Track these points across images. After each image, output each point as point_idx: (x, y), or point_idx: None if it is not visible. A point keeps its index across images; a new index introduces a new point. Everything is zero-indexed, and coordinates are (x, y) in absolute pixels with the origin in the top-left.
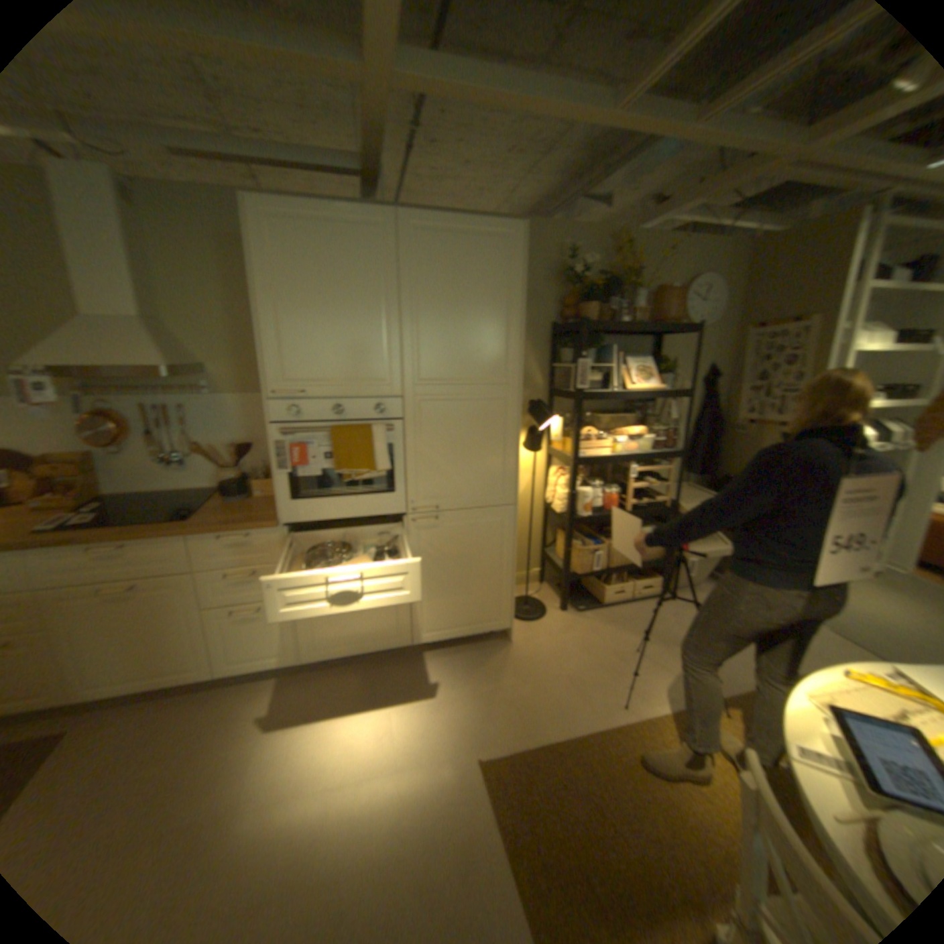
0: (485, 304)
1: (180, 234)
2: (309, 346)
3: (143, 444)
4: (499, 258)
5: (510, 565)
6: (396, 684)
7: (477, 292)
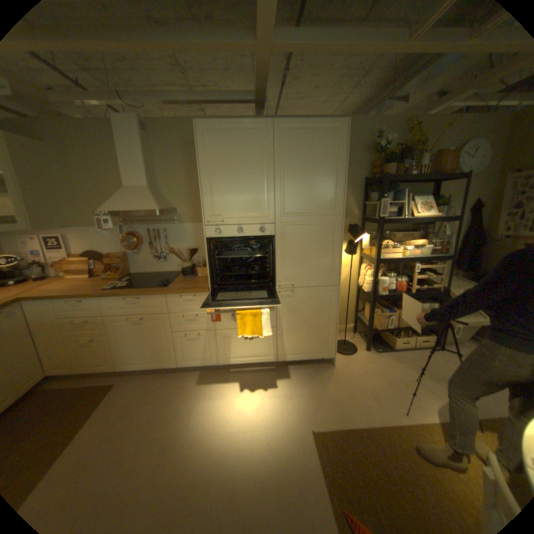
0: (324, 168)
1: (167, 143)
2: (226, 197)
3: (149, 248)
4: (332, 141)
5: (335, 321)
6: (268, 382)
7: (319, 162)
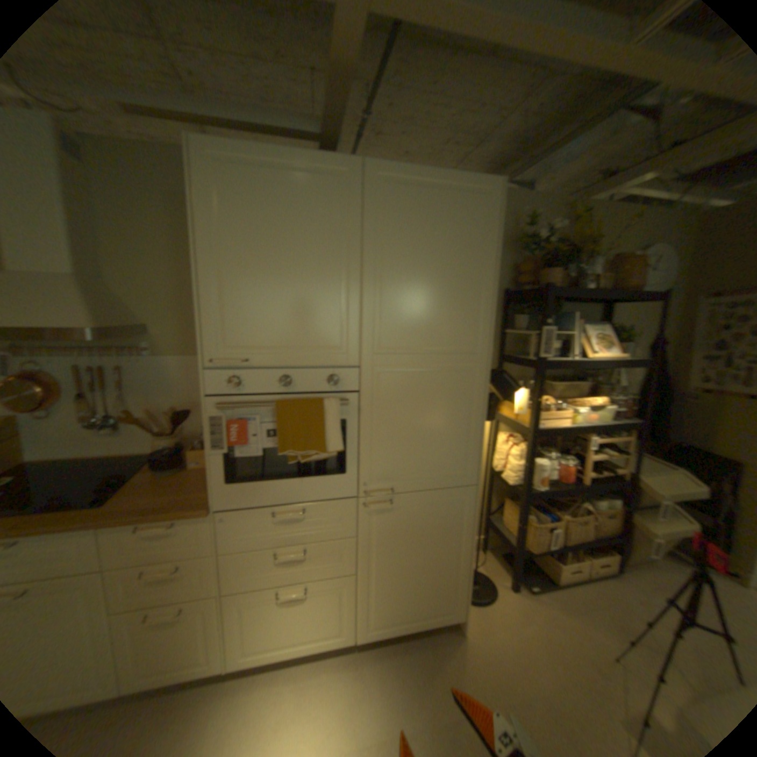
0: (460, 264)
1: (136, 191)
2: (261, 307)
3: (81, 406)
4: (477, 215)
5: (471, 552)
6: (341, 703)
7: (452, 251)
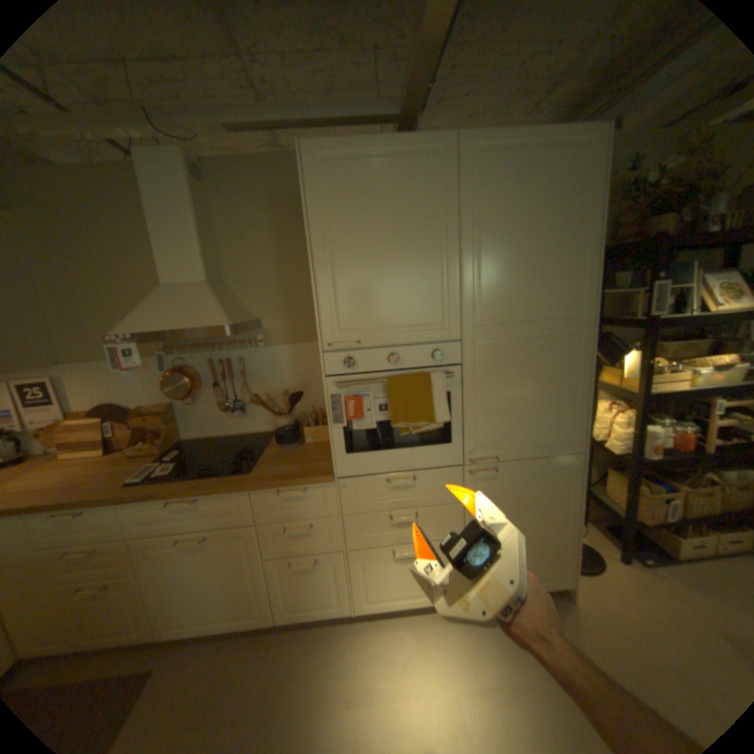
0: (561, 225)
1: (242, 201)
2: (367, 292)
3: (215, 394)
4: (578, 170)
5: (579, 520)
6: (458, 651)
7: (551, 213)
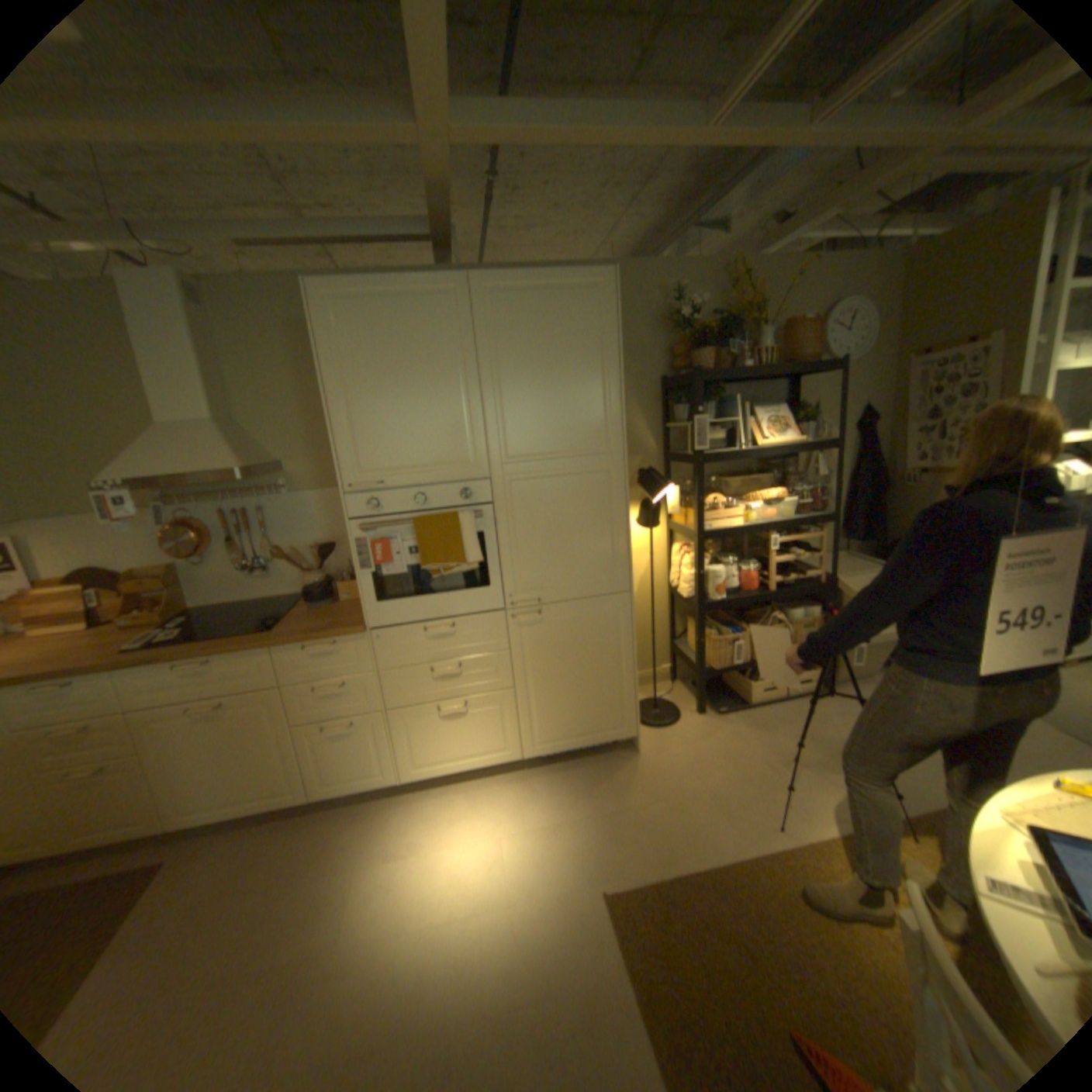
0: (577, 365)
1: (251, 326)
2: (386, 431)
3: (227, 551)
4: (588, 312)
5: (630, 662)
6: (508, 805)
7: (567, 352)
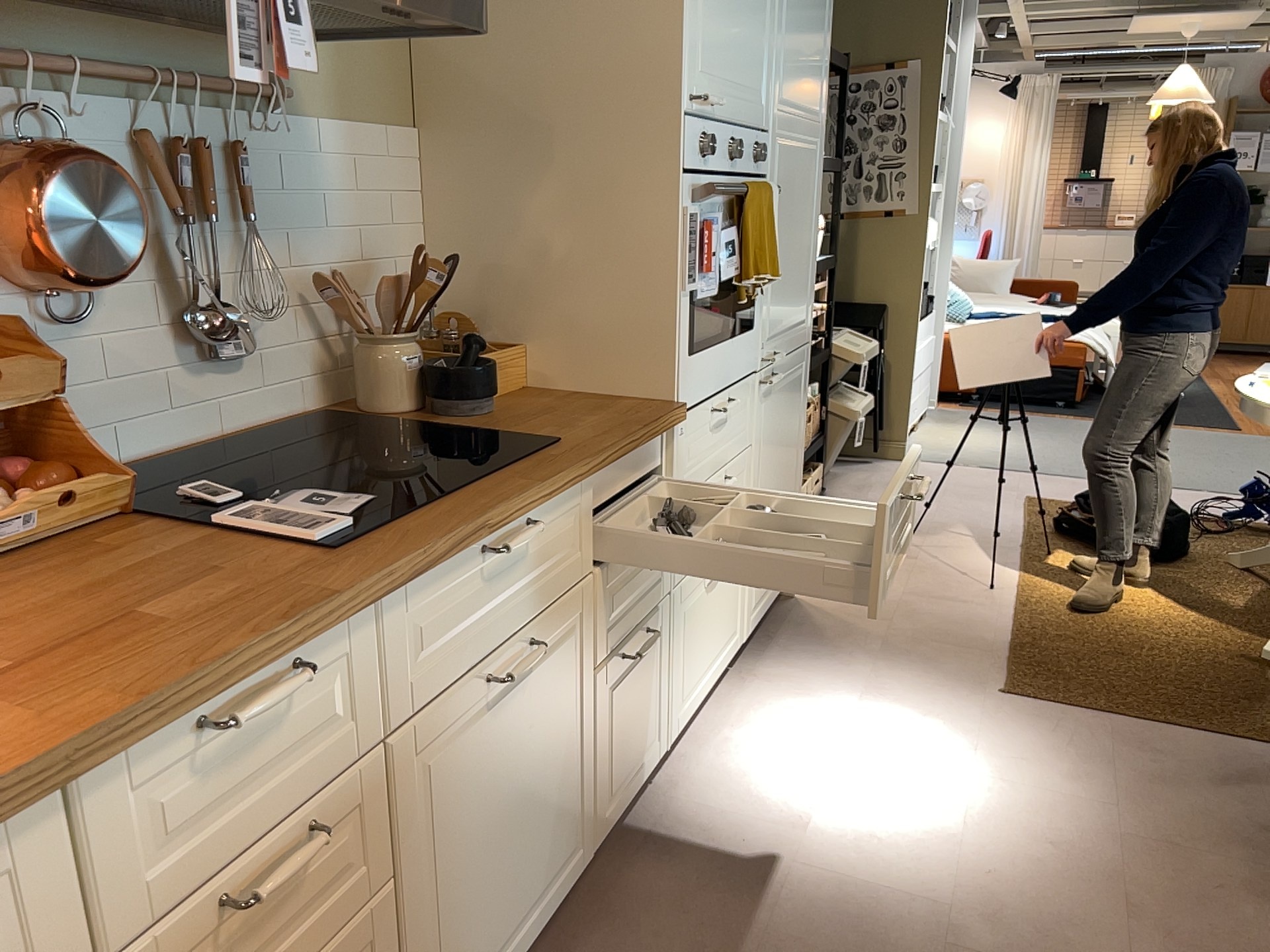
0: None
1: None
2: (725, 4)
3: (173, 273)
4: None
5: (803, 452)
6: (787, 700)
7: None
